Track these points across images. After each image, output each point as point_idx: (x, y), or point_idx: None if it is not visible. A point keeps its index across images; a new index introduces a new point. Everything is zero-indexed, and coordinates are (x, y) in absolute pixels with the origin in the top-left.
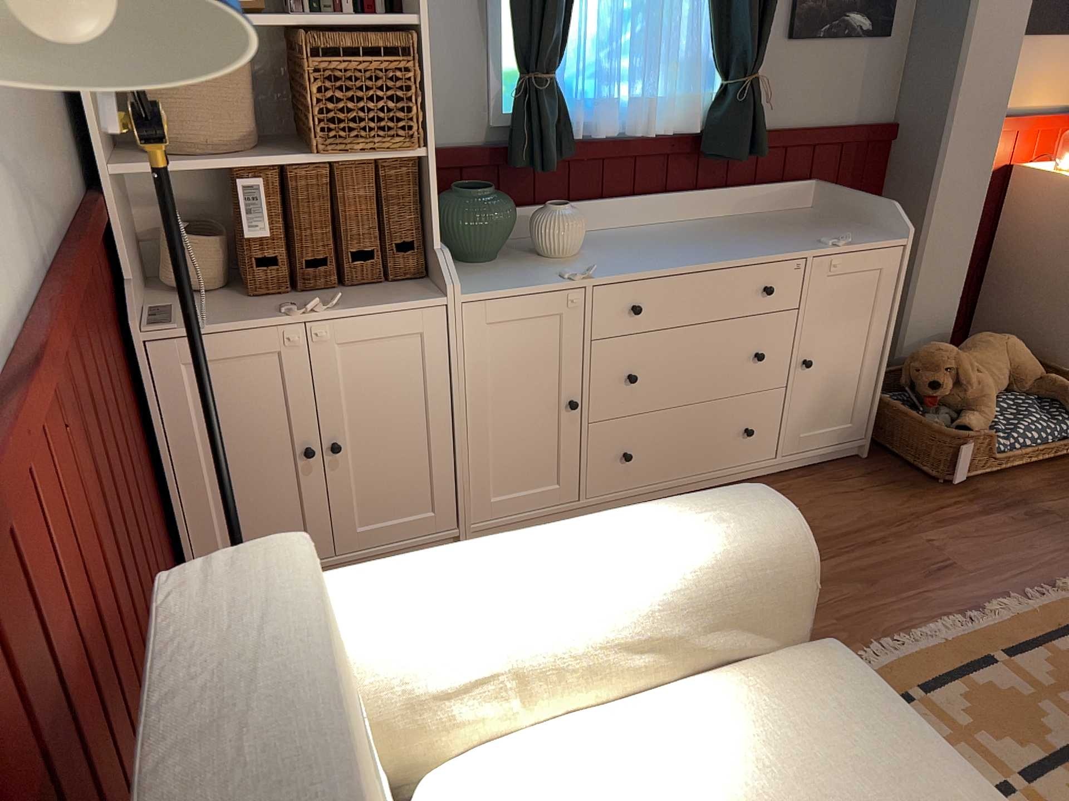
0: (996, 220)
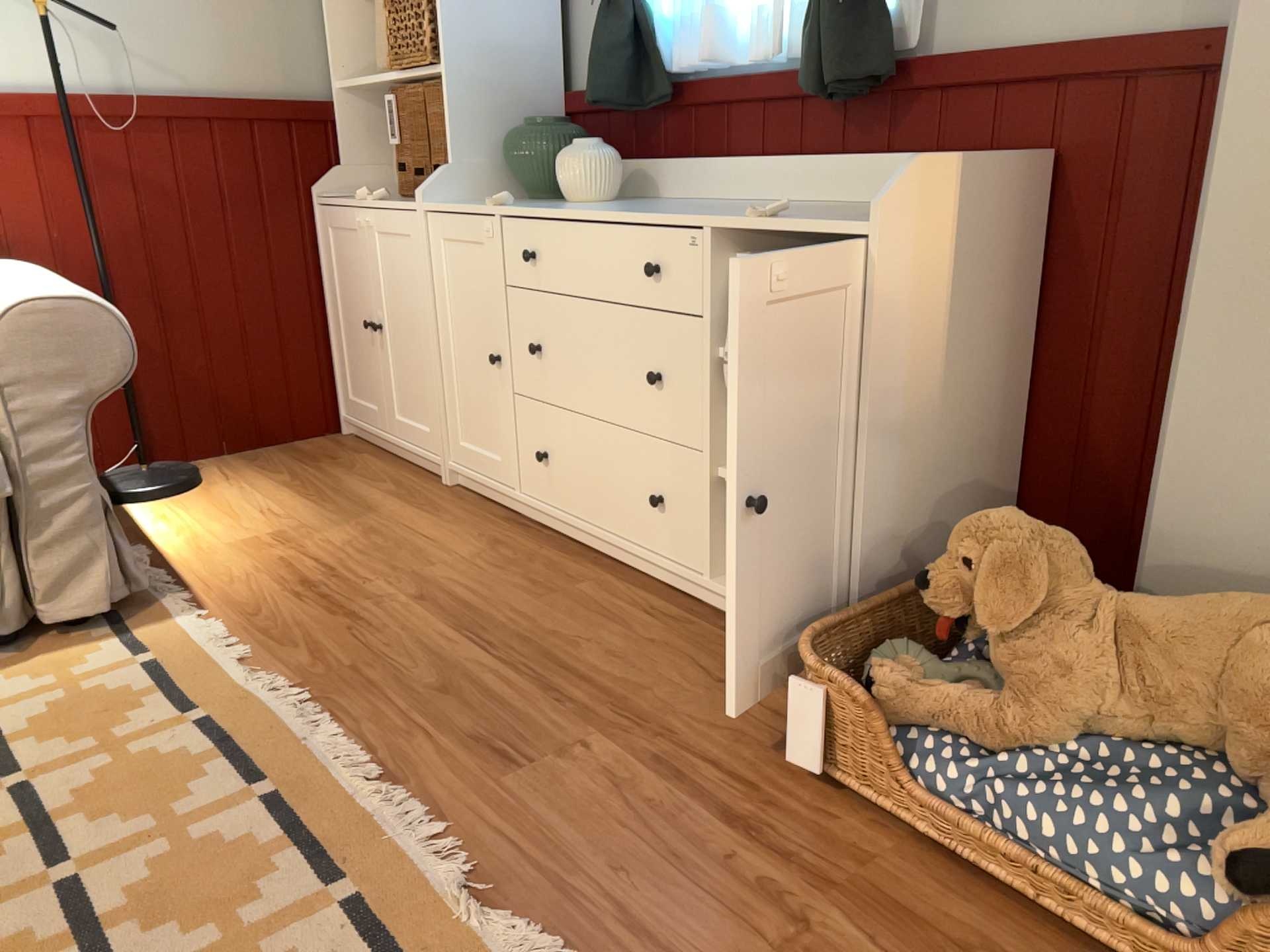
0: None
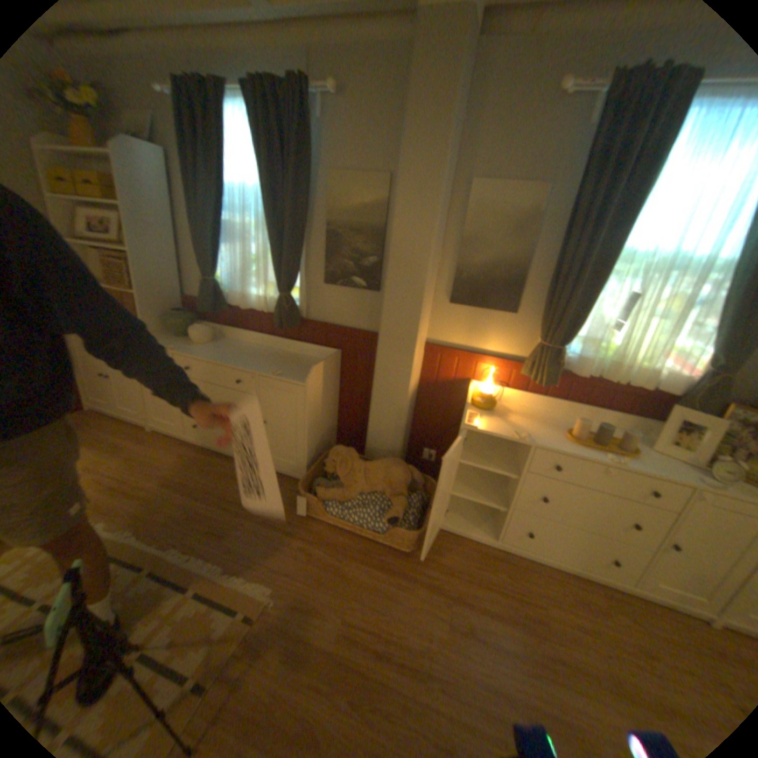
0: (464, 408)
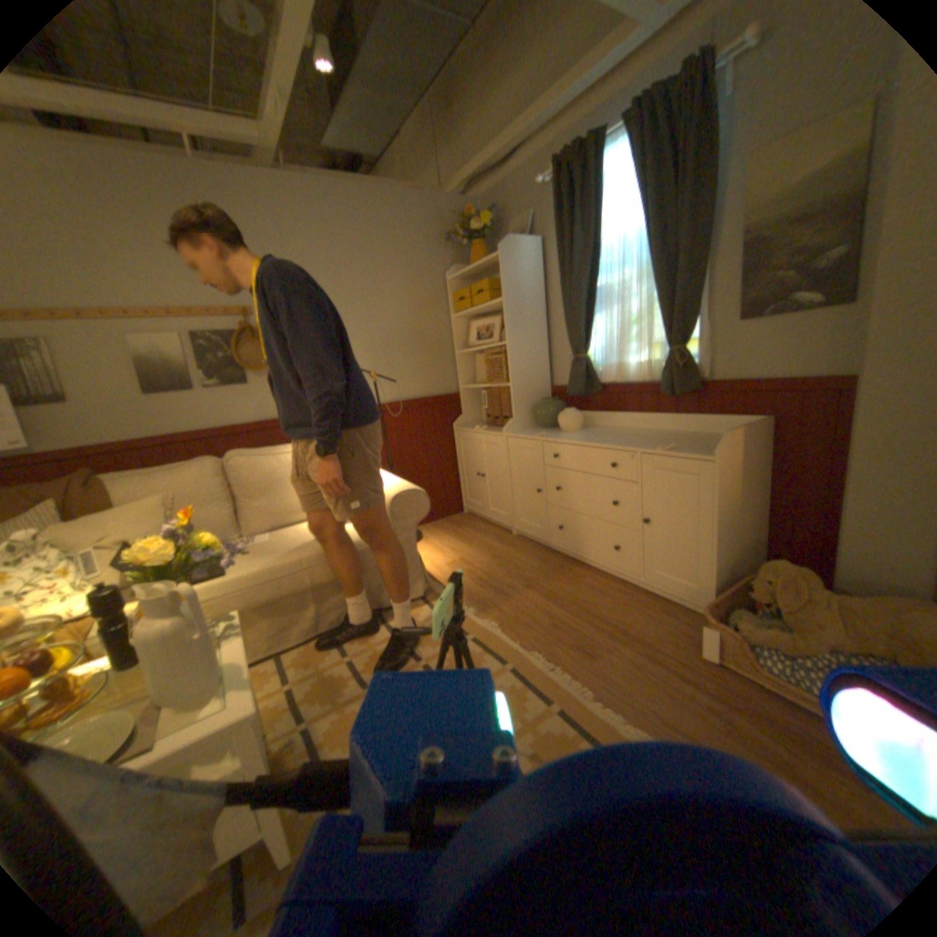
0: None
